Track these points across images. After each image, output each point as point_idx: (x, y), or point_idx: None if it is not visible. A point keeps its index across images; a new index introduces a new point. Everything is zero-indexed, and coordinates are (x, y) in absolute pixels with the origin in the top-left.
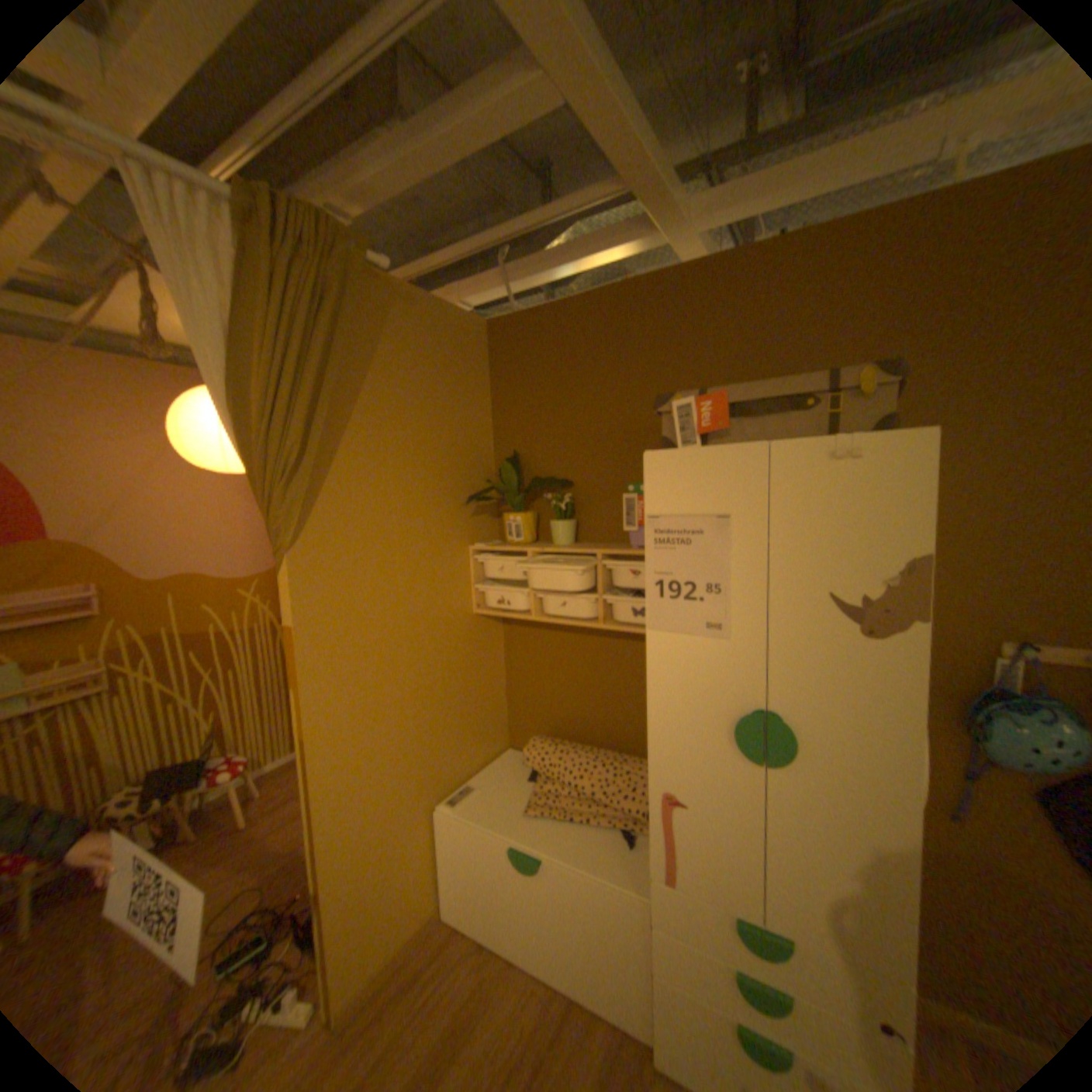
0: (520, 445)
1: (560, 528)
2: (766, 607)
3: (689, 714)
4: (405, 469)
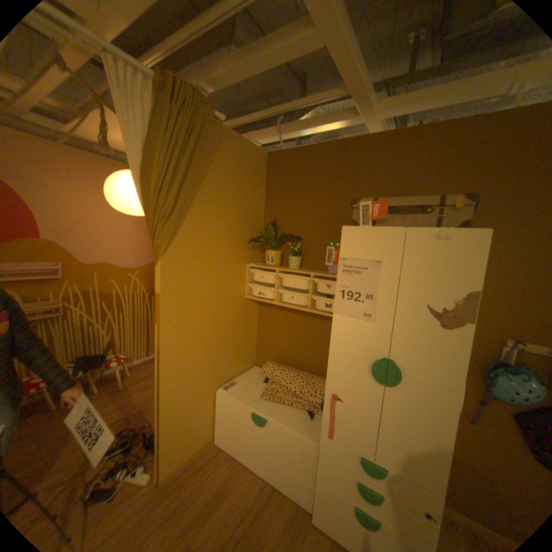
0: (277, 217)
1: (293, 260)
2: (394, 308)
3: (349, 357)
4: (221, 222)
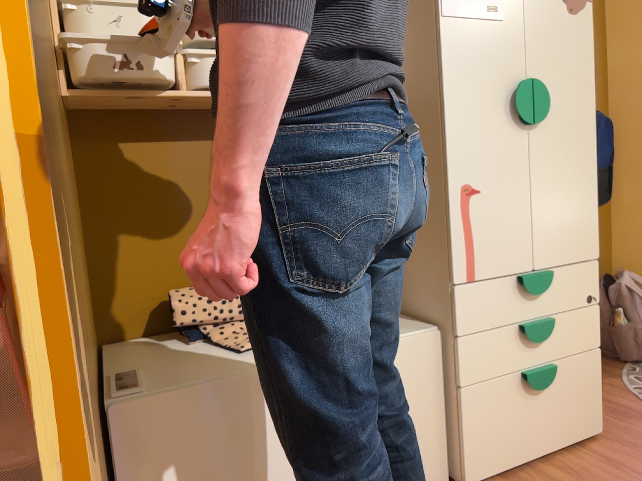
0: None
1: None
2: None
3: (477, 98)
4: None
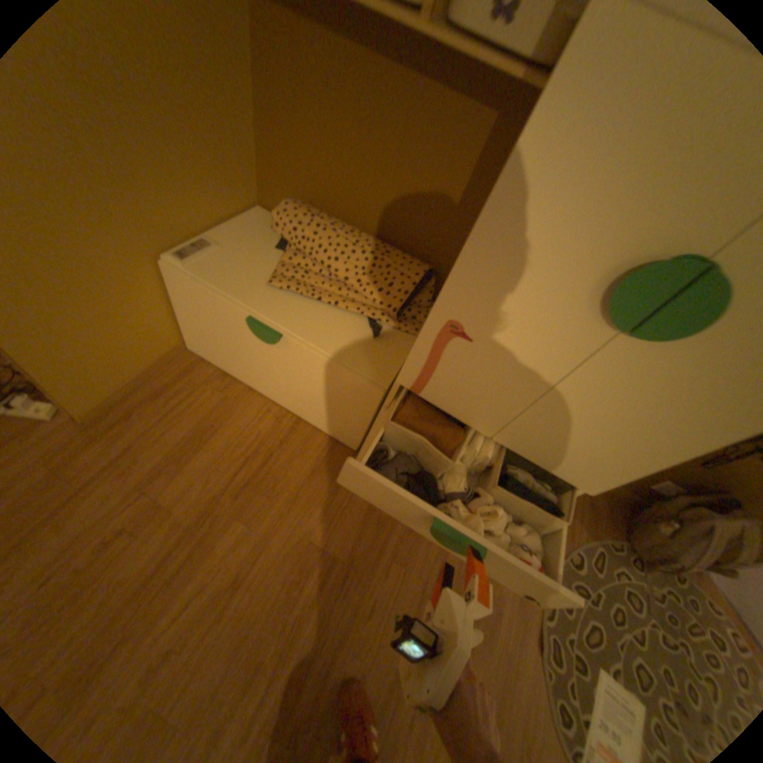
0: None
1: None
2: None
3: (559, 229)
4: None
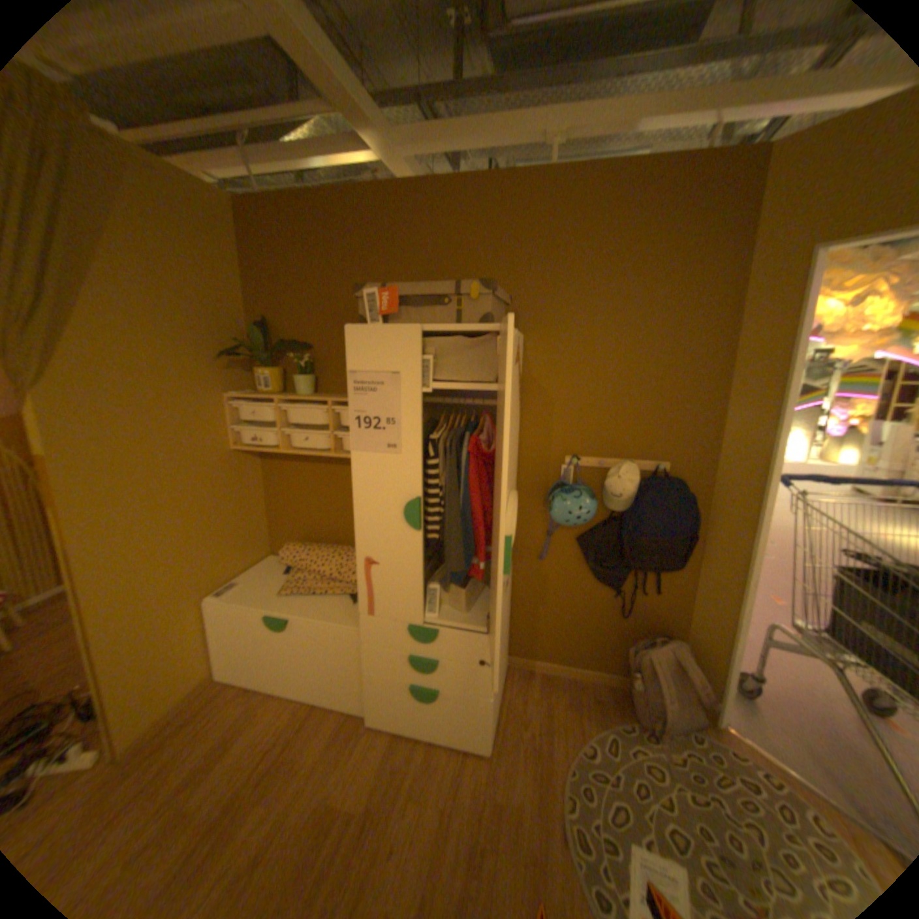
0: (267, 312)
1: (301, 382)
2: (420, 433)
3: (378, 505)
4: (152, 324)
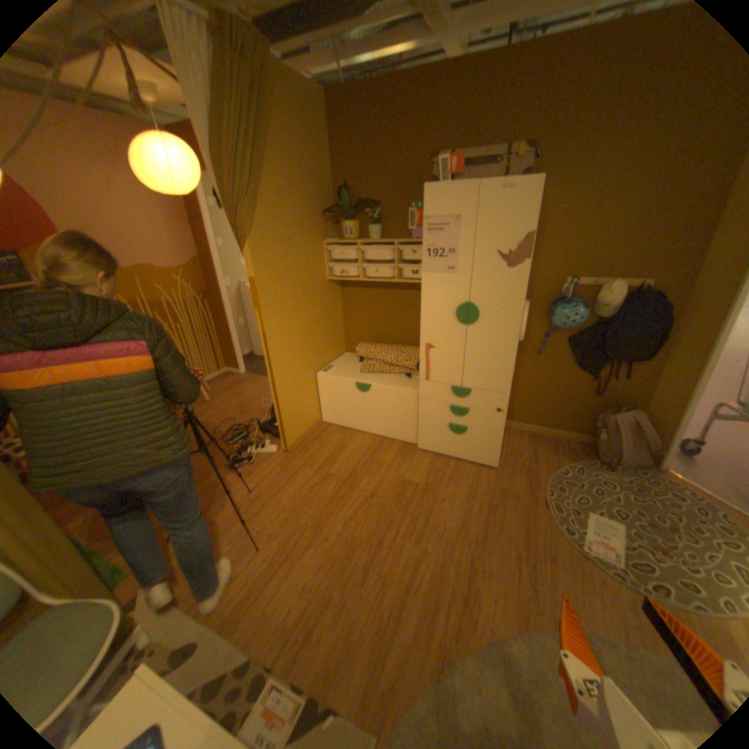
0: (348, 179)
1: (373, 230)
2: (471, 258)
3: (437, 309)
4: (290, 193)
